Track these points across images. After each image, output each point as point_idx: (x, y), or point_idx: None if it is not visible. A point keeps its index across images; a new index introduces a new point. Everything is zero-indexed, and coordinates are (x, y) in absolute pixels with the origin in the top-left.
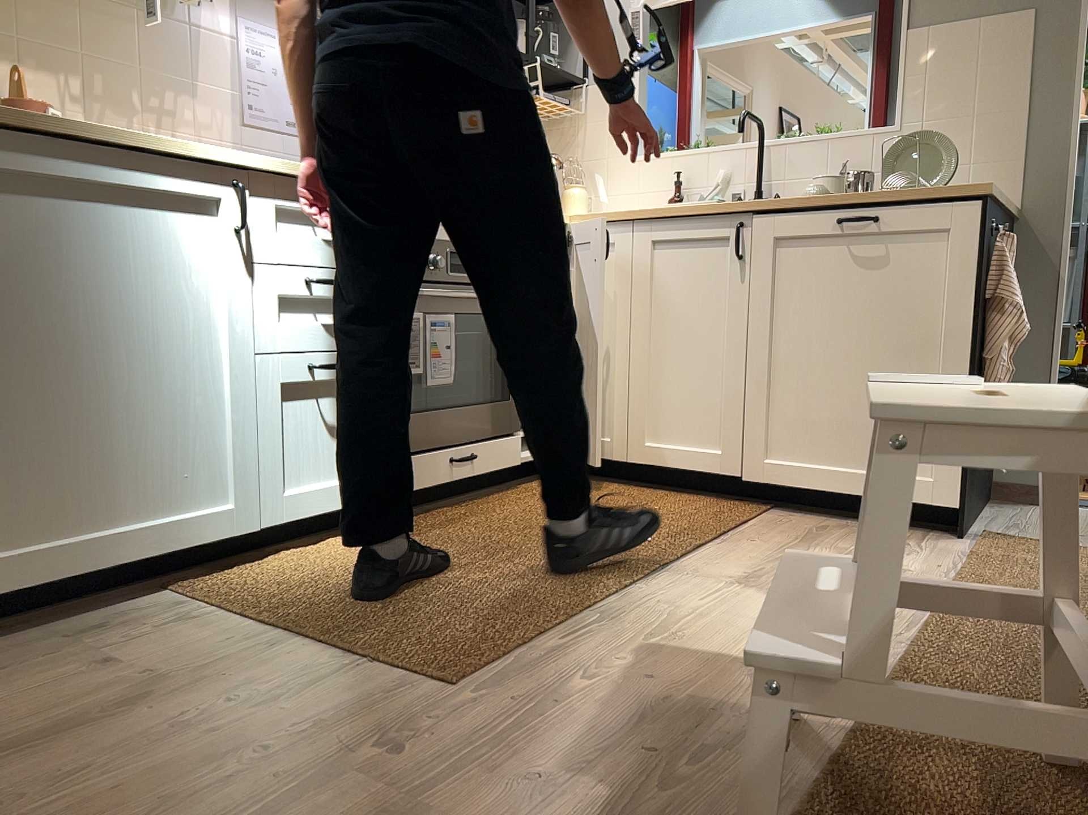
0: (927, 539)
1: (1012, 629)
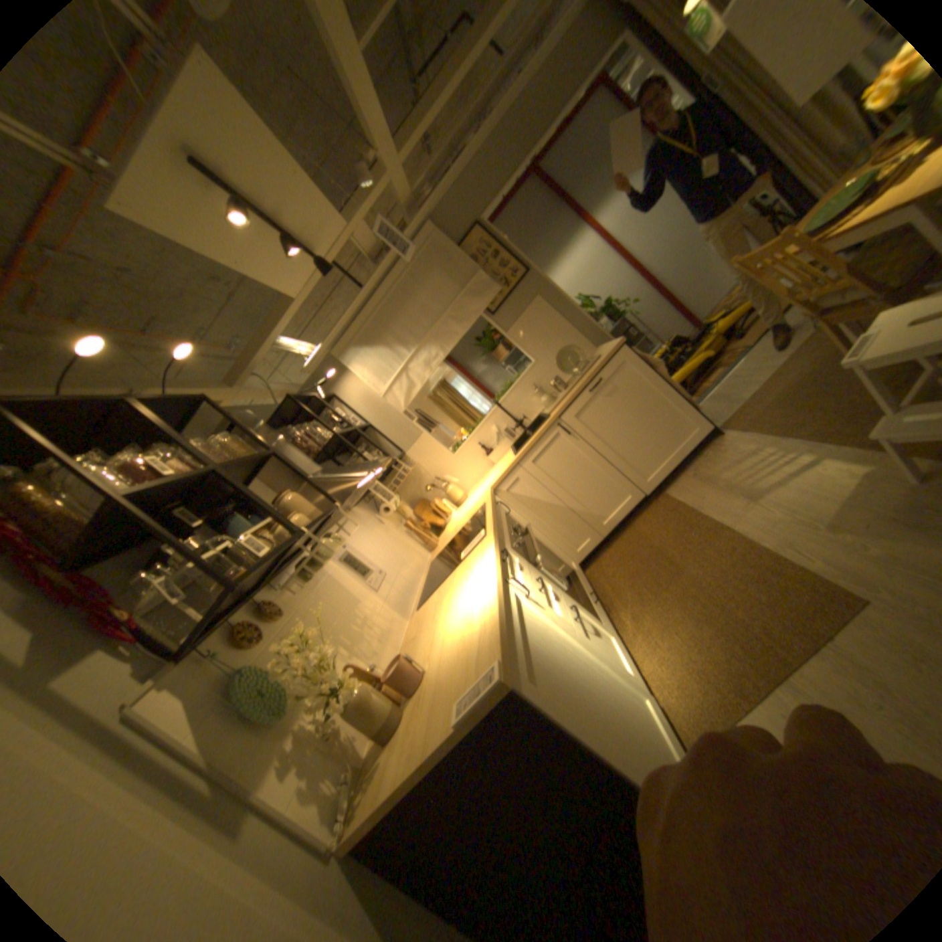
0: (724, 443)
1: (833, 418)
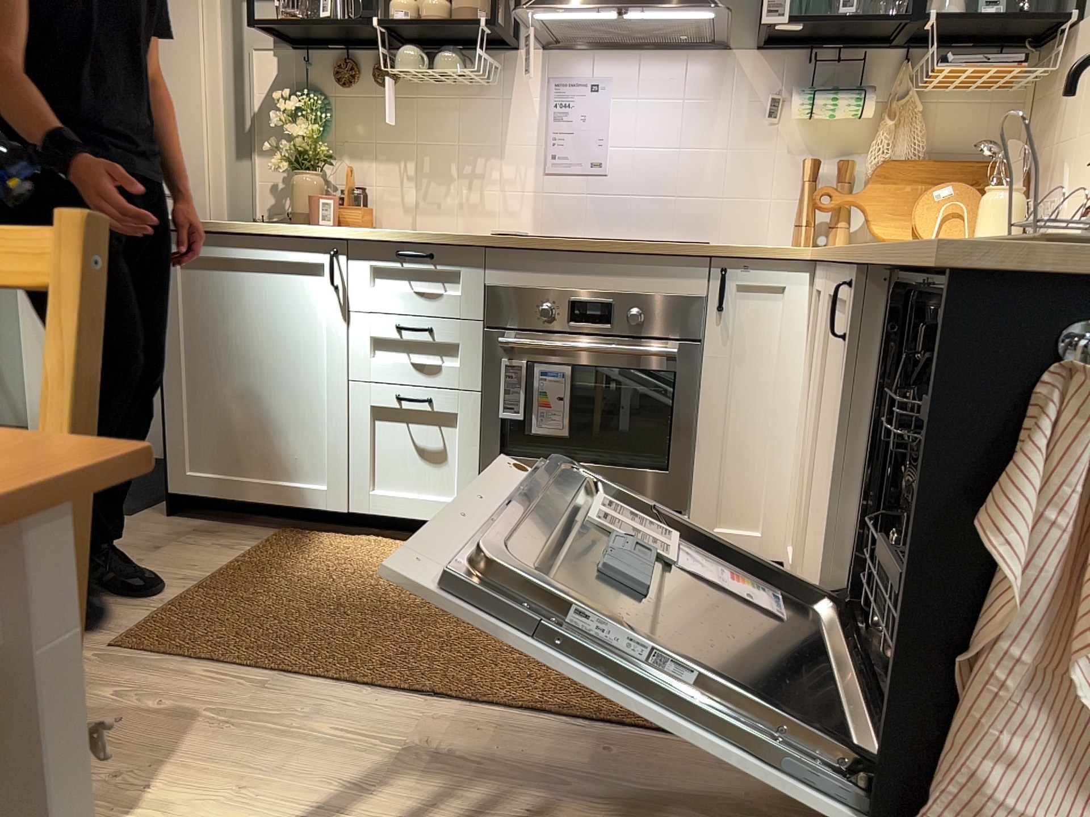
0: None
1: None
